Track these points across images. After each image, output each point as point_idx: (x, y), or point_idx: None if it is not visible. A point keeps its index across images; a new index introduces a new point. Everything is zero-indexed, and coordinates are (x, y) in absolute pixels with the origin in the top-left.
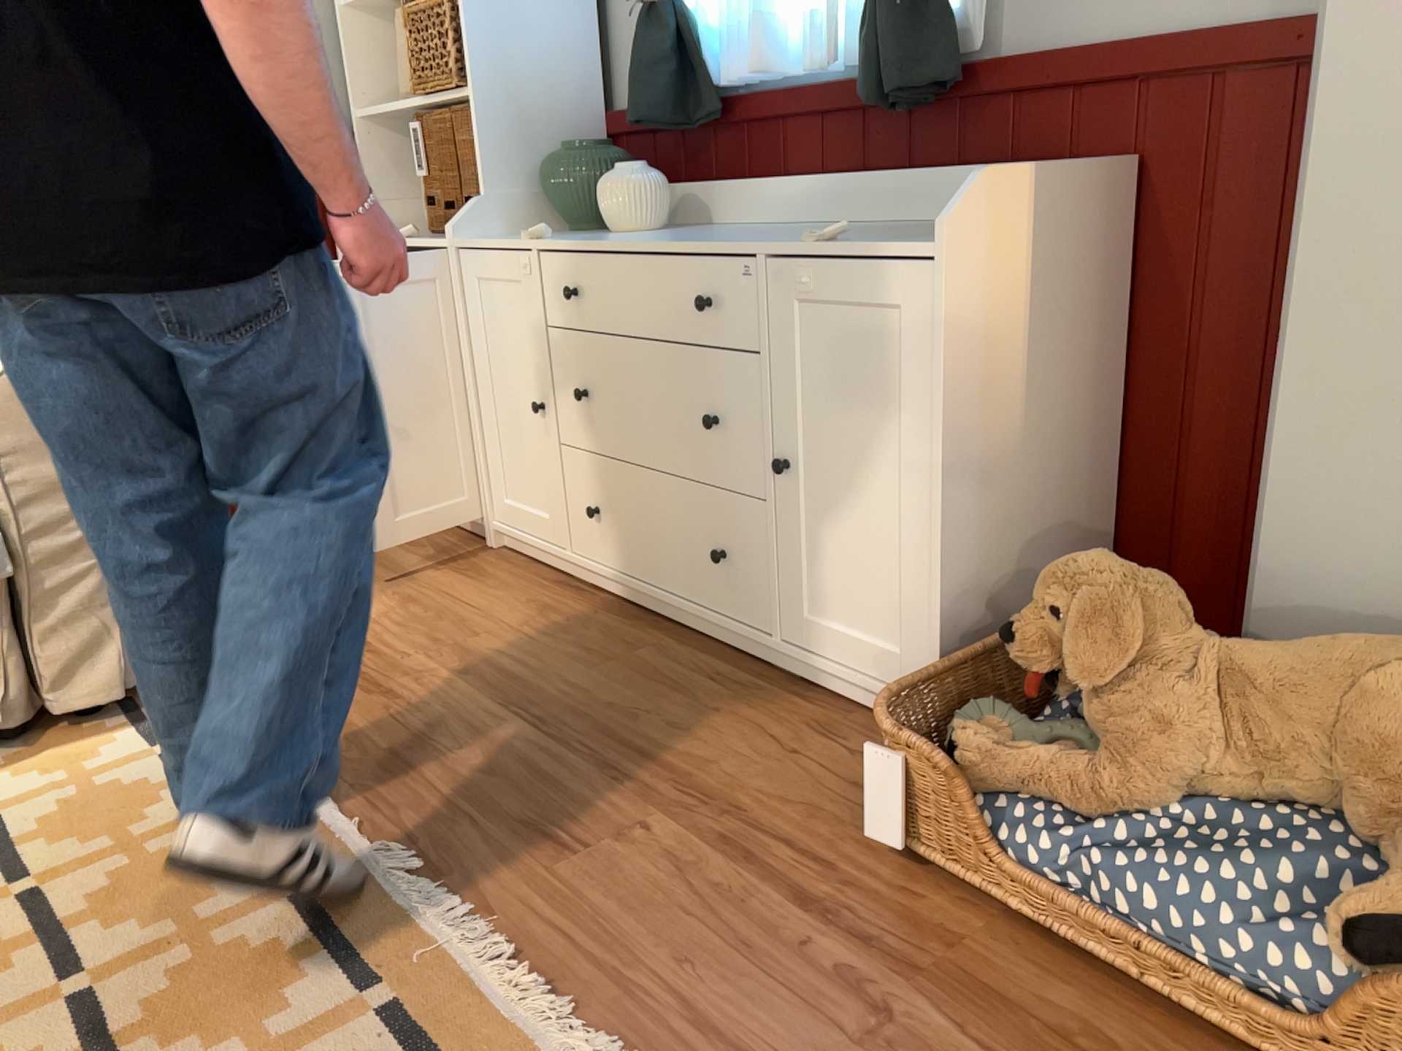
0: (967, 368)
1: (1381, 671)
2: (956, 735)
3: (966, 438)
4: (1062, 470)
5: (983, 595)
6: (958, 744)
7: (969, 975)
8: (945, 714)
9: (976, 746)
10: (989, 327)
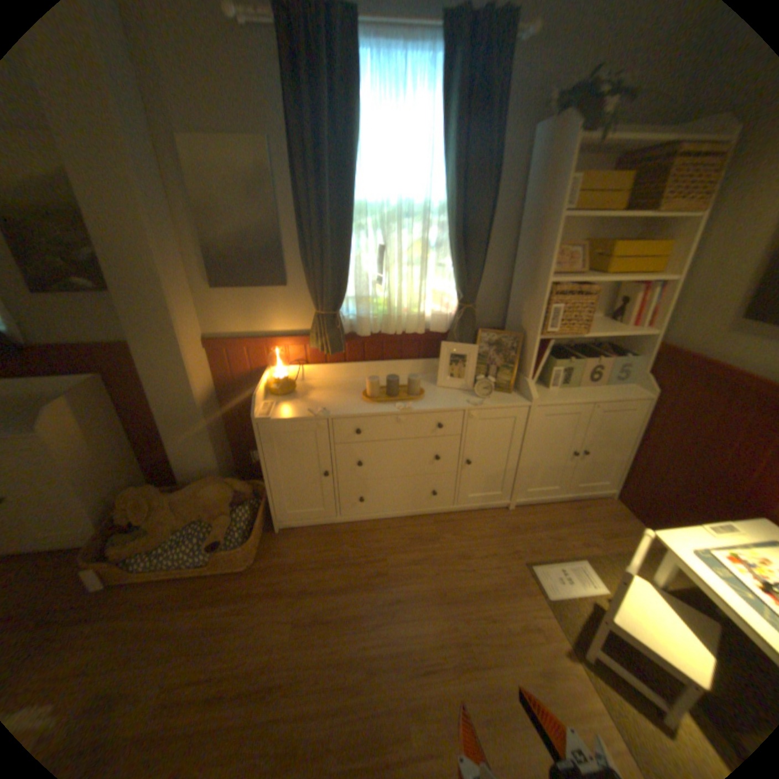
0: (67, 457)
1: (200, 491)
2: (107, 554)
3: (76, 473)
4: (114, 458)
5: (102, 504)
6: (109, 554)
7: (134, 606)
8: (102, 545)
9: (114, 554)
10: (70, 442)
